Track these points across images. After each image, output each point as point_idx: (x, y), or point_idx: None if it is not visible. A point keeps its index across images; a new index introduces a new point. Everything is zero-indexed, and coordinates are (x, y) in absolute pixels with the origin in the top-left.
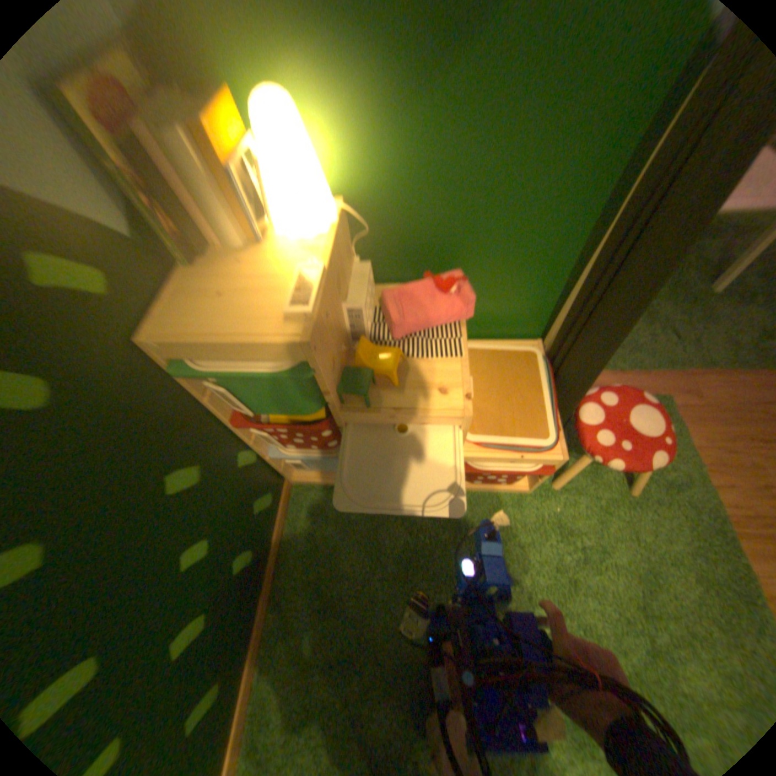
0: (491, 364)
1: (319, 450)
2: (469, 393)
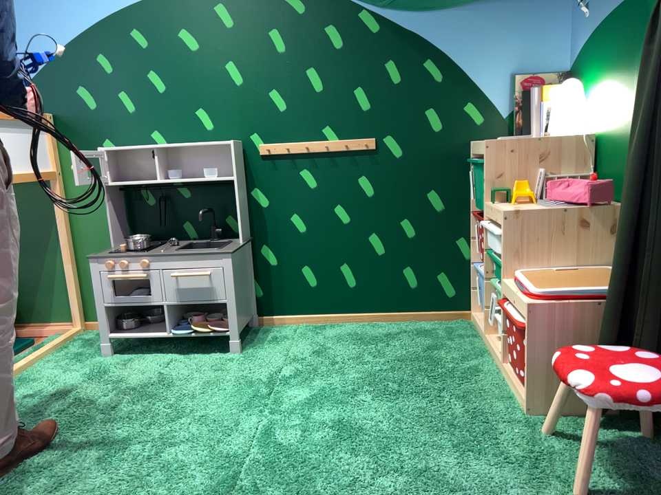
0: (601, 275)
1: (480, 261)
2: (520, 211)
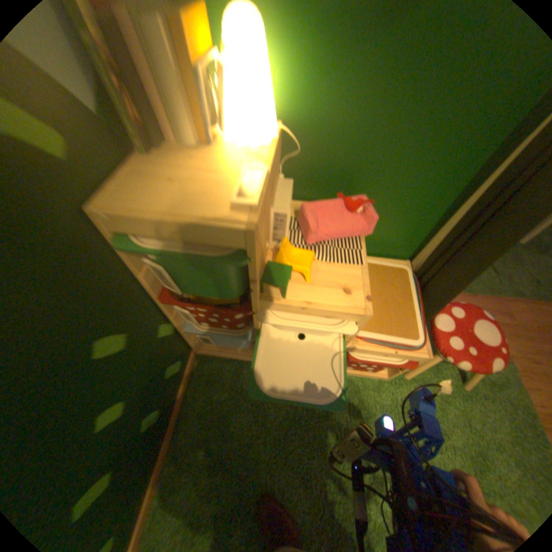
0: (372, 275)
1: (229, 329)
2: (369, 295)
